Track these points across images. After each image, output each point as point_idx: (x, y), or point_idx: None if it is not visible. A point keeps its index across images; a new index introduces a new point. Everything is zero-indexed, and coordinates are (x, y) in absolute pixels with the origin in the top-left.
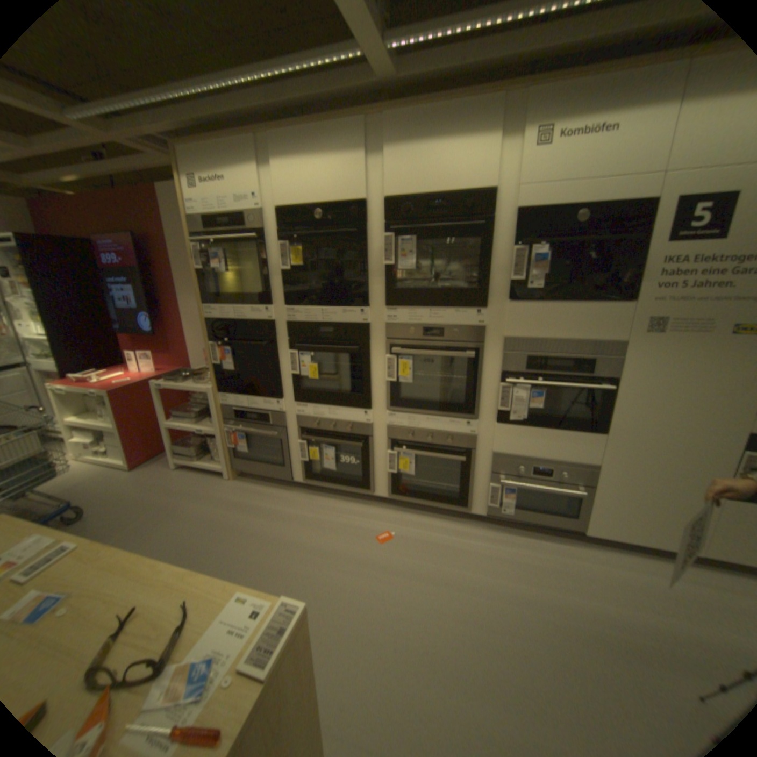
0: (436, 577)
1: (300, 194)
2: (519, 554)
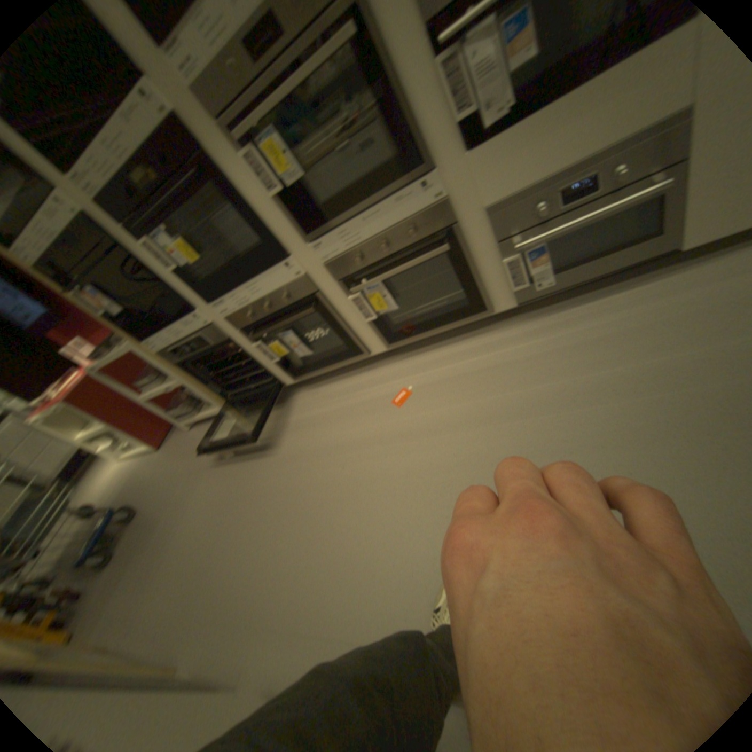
0: (475, 413)
1: None
2: (580, 327)
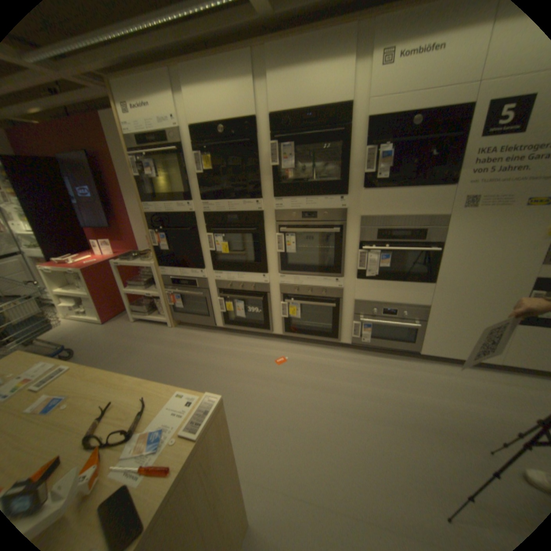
0: (316, 385)
1: (206, 114)
2: (373, 367)
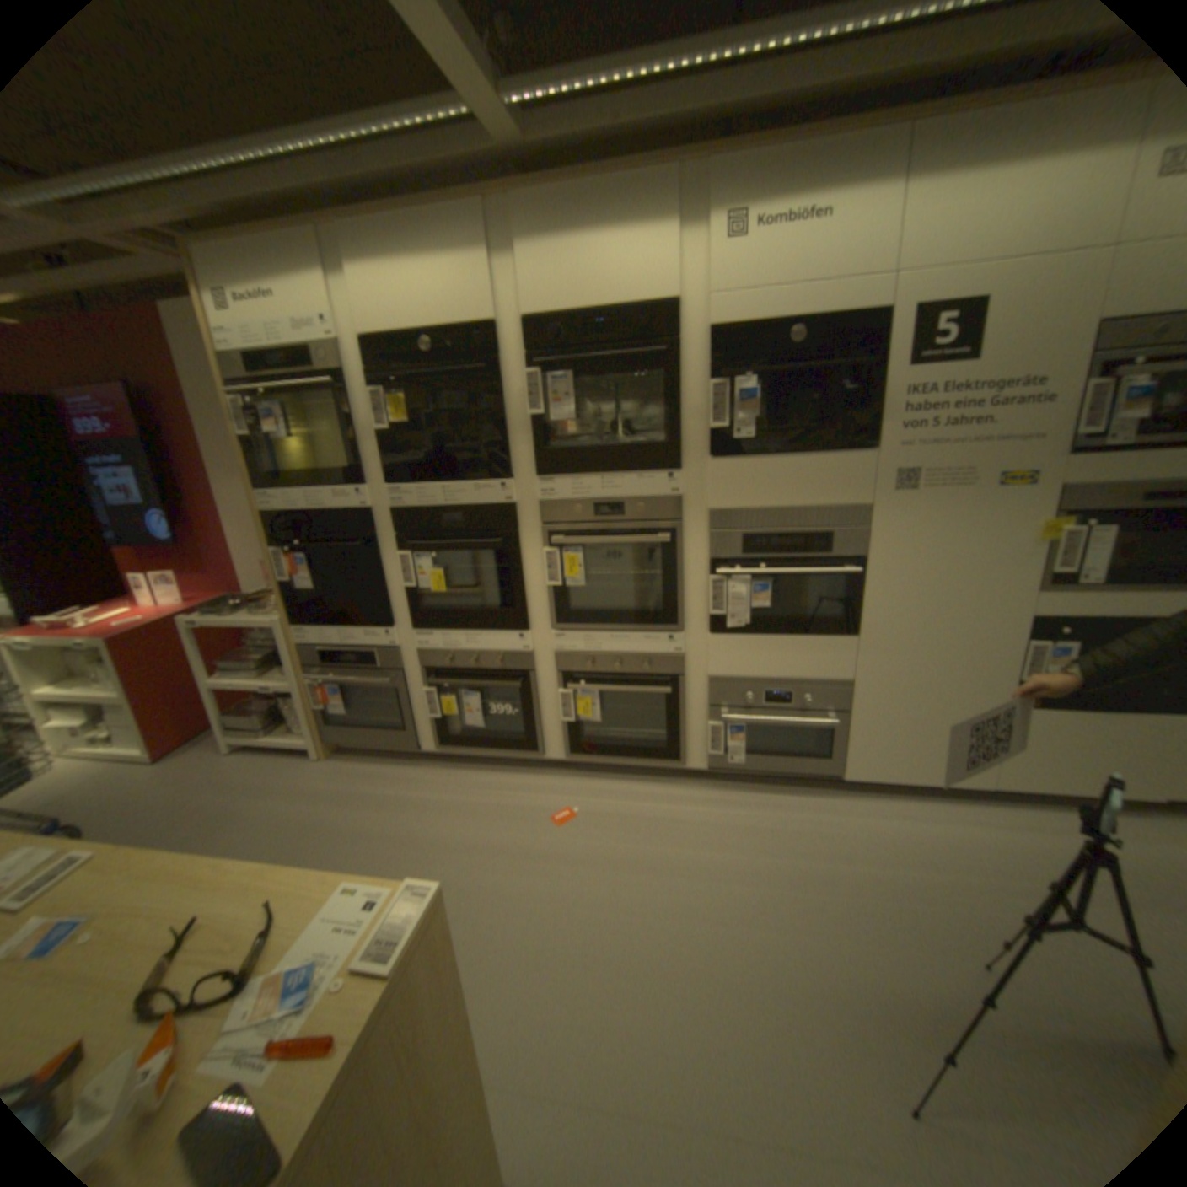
0: (640, 863)
1: (393, 316)
2: (754, 817)
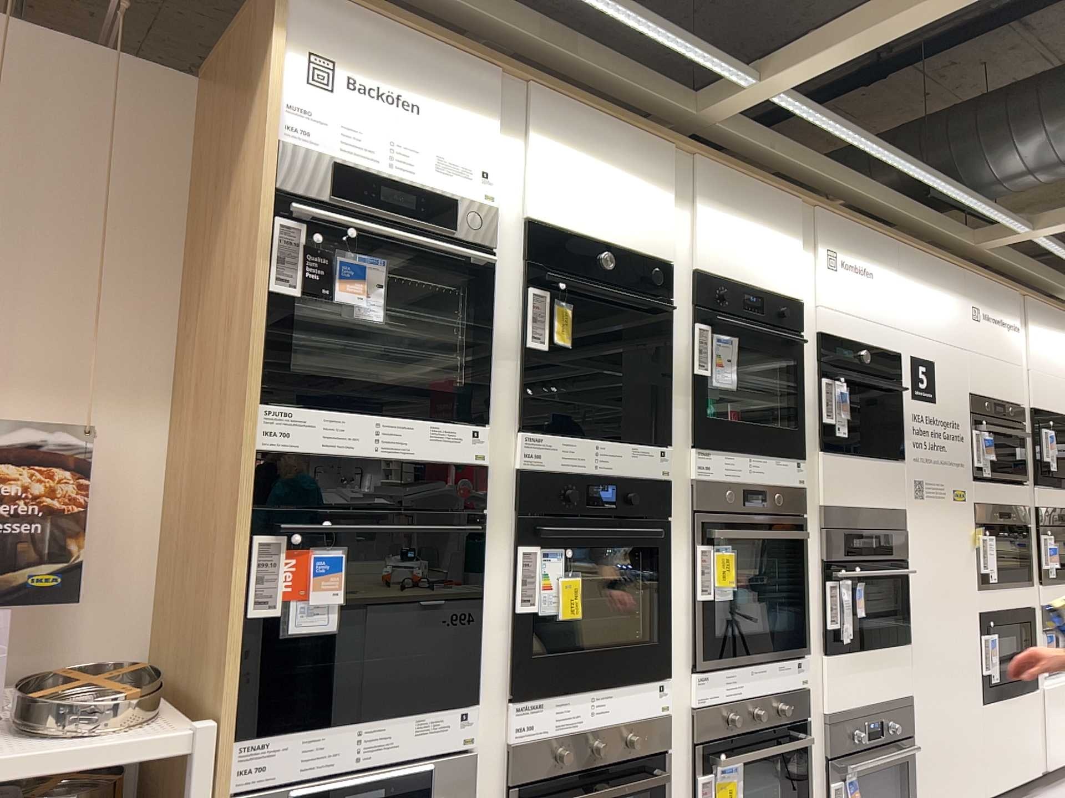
0: None
1: (577, 221)
2: None
